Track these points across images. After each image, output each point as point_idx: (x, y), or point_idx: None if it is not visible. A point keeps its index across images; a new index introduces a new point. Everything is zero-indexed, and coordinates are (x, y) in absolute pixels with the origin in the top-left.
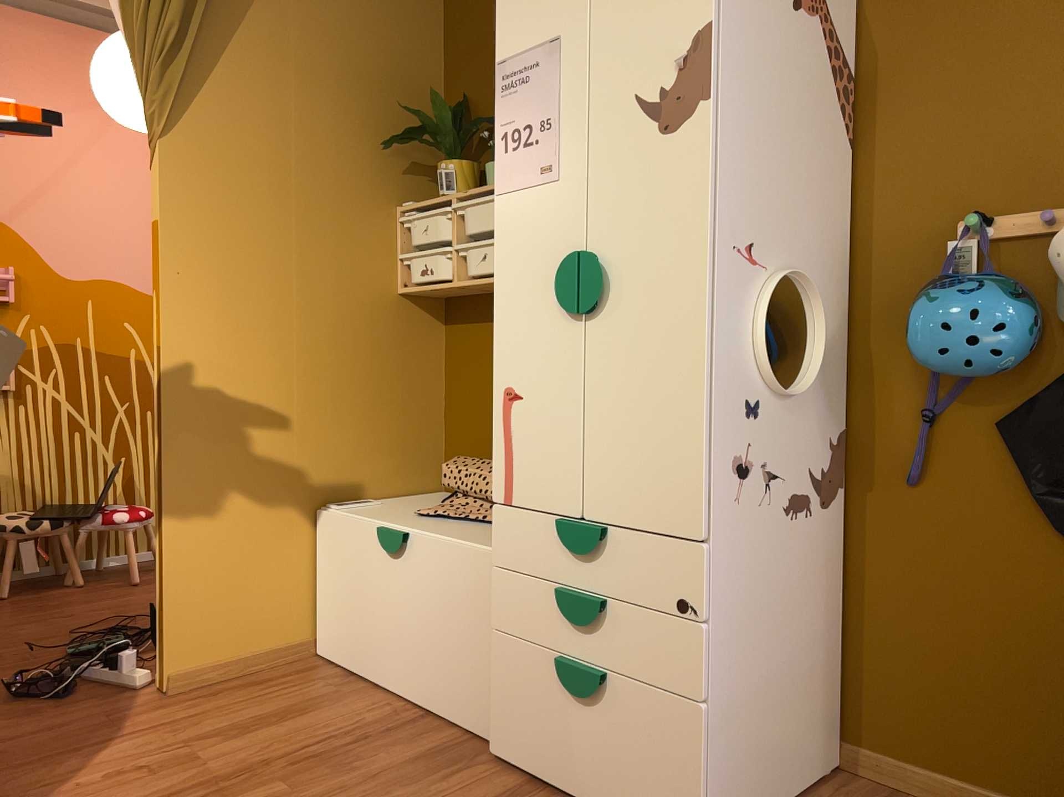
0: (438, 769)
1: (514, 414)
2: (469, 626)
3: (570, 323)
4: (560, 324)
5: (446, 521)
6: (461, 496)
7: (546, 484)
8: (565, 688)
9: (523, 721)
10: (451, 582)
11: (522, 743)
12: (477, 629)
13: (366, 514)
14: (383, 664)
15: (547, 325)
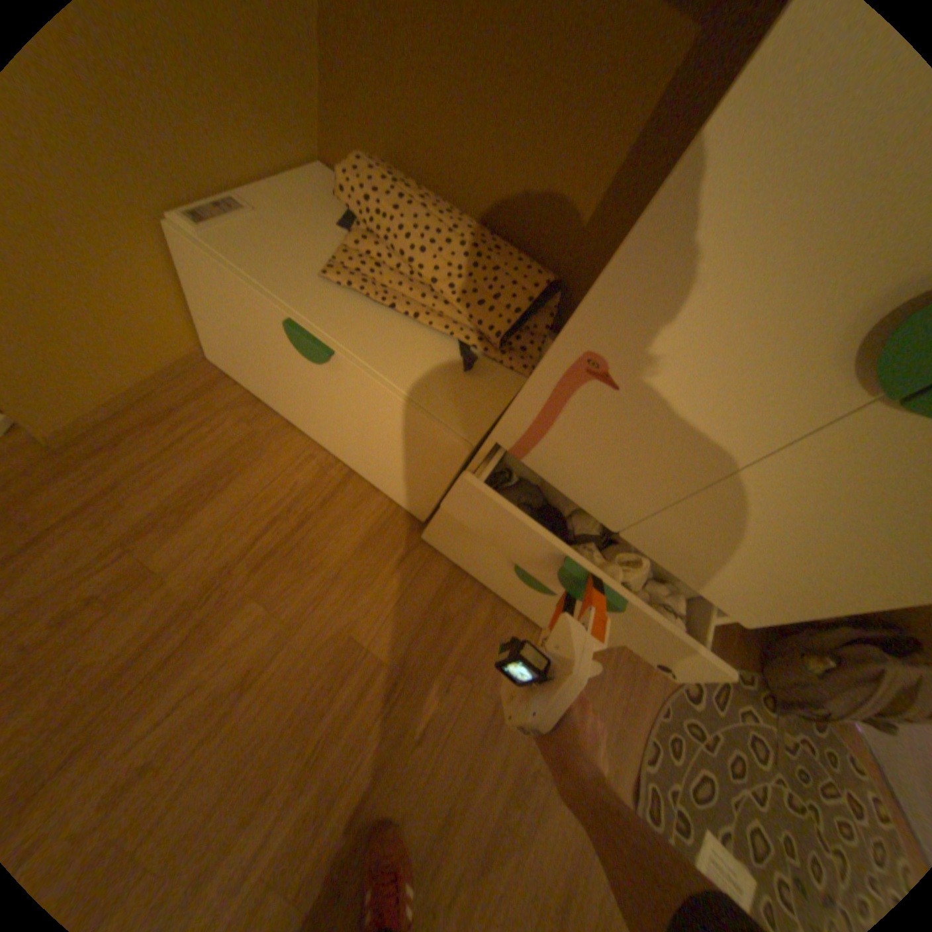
0: (384, 558)
1: (588, 396)
2: (412, 462)
3: (840, 380)
4: (814, 361)
5: (370, 310)
6: (368, 230)
7: (588, 484)
8: (518, 576)
9: (461, 549)
10: (397, 426)
11: (456, 554)
12: (422, 469)
13: (250, 260)
14: (299, 417)
15: (781, 338)
